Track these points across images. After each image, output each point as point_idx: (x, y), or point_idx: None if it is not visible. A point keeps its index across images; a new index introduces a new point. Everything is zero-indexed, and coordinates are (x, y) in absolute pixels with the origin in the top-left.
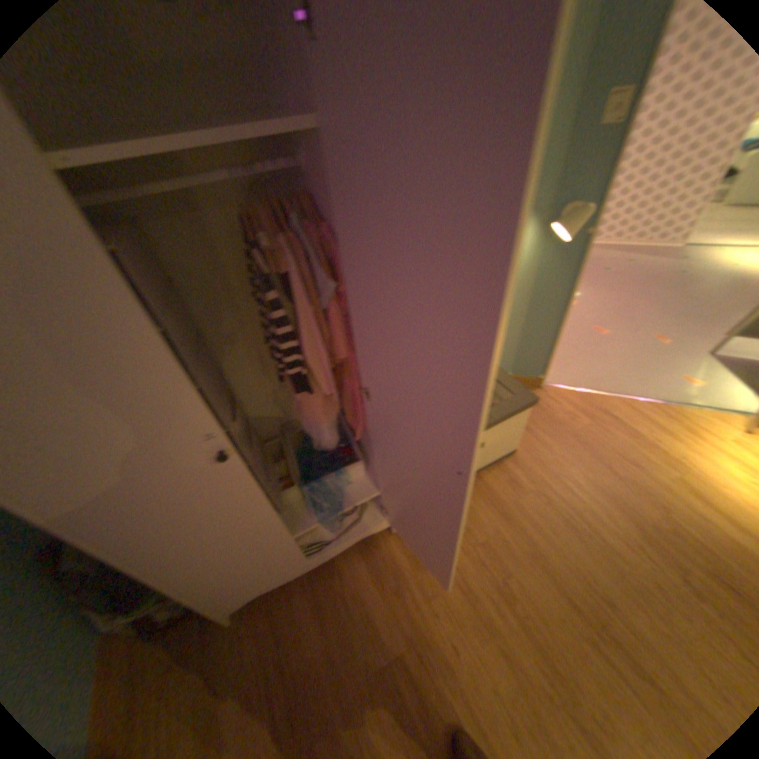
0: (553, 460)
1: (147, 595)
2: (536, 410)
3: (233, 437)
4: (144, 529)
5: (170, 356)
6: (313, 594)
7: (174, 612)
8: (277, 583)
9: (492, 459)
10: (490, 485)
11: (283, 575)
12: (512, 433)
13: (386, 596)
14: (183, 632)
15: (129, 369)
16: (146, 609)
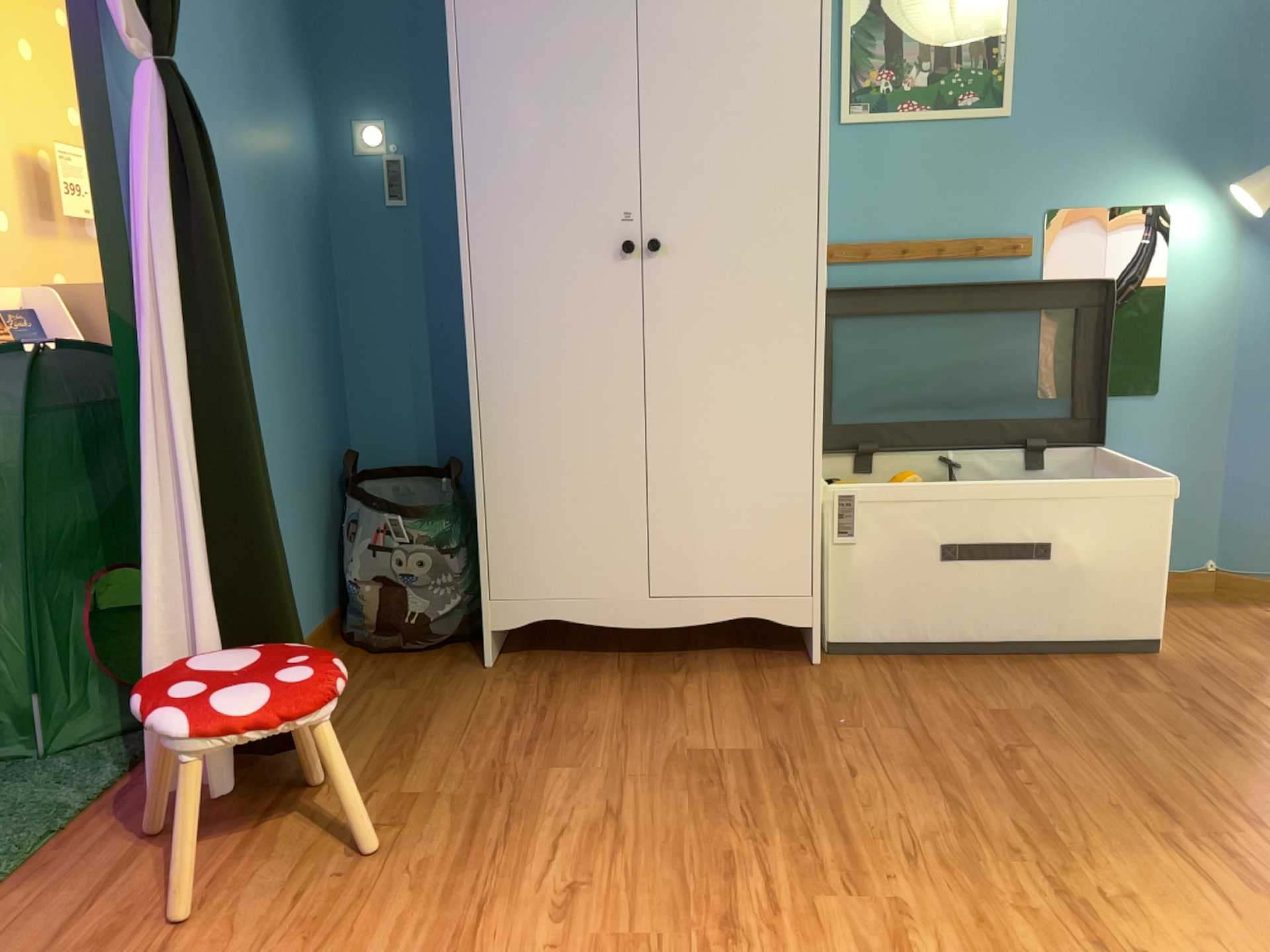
0: (1256, 679)
1: (437, 510)
2: (1261, 627)
3: (642, 253)
4: (514, 325)
5: (634, 107)
6: (633, 679)
7: (432, 614)
8: (589, 618)
9: (1086, 629)
10: (1067, 671)
11: (604, 602)
12: (1137, 567)
13: (759, 707)
14: (423, 658)
15: (601, 108)
16: (418, 549)
